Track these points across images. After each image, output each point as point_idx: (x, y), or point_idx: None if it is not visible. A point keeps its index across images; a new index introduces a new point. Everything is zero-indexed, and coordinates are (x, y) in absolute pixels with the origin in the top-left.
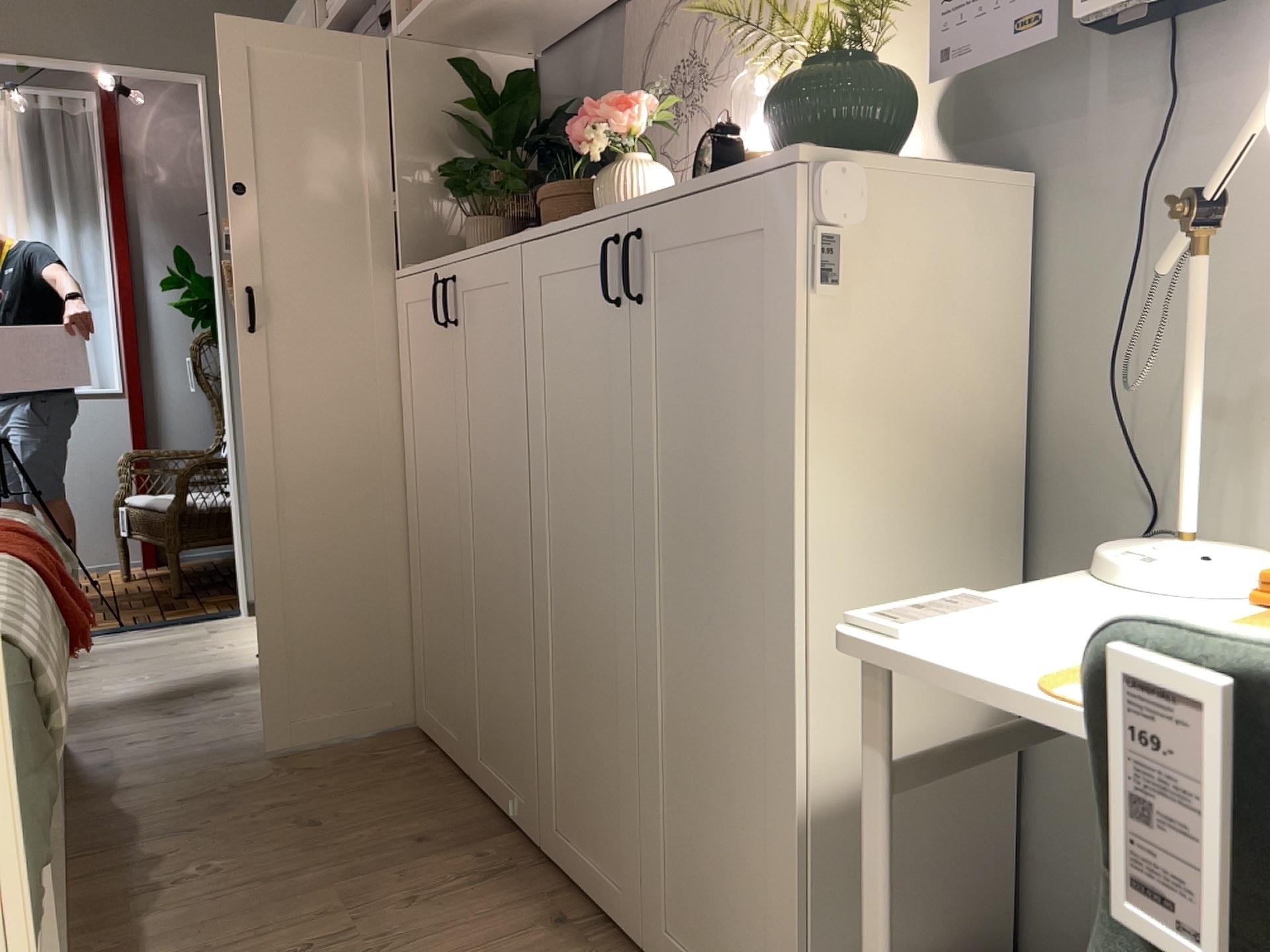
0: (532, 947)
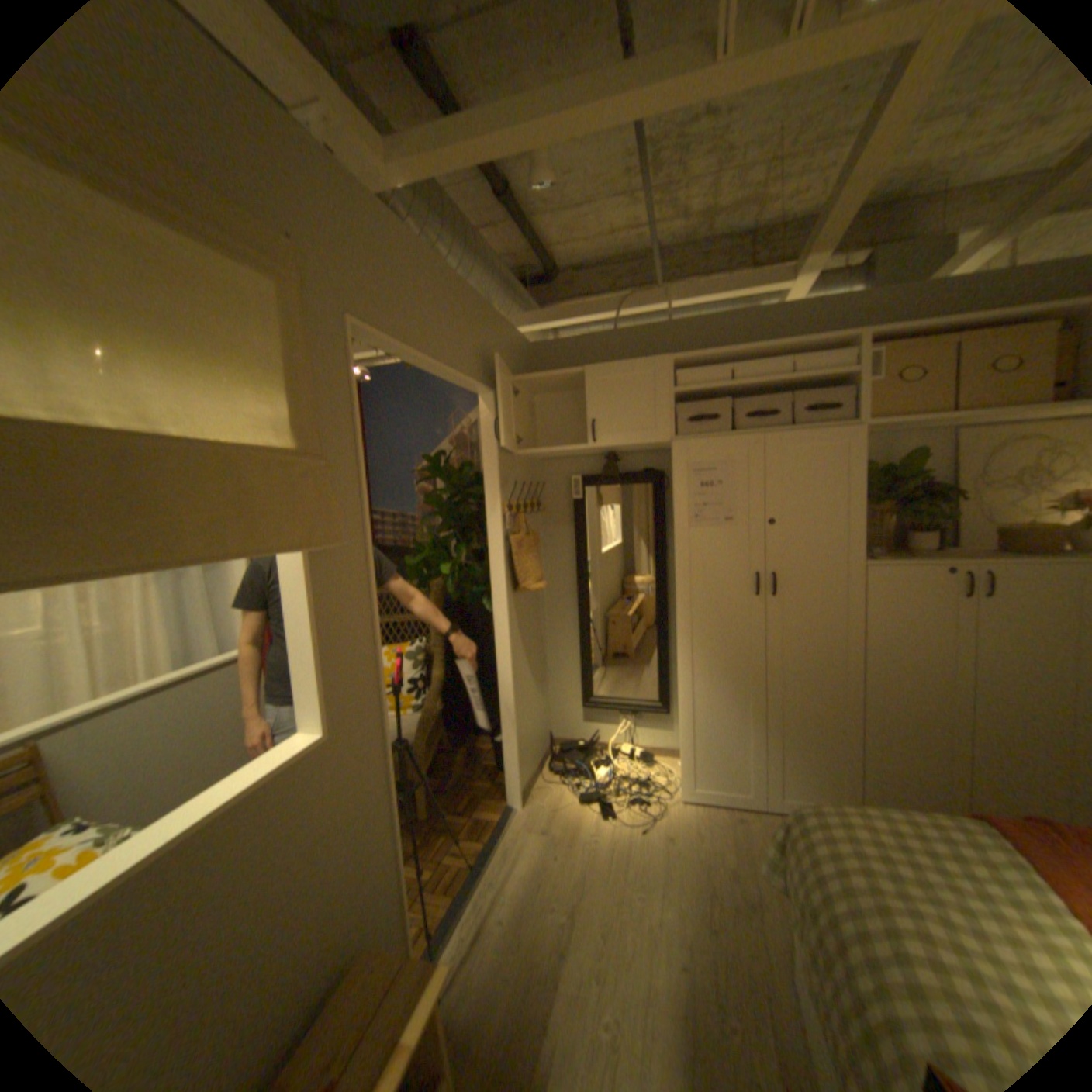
0: None
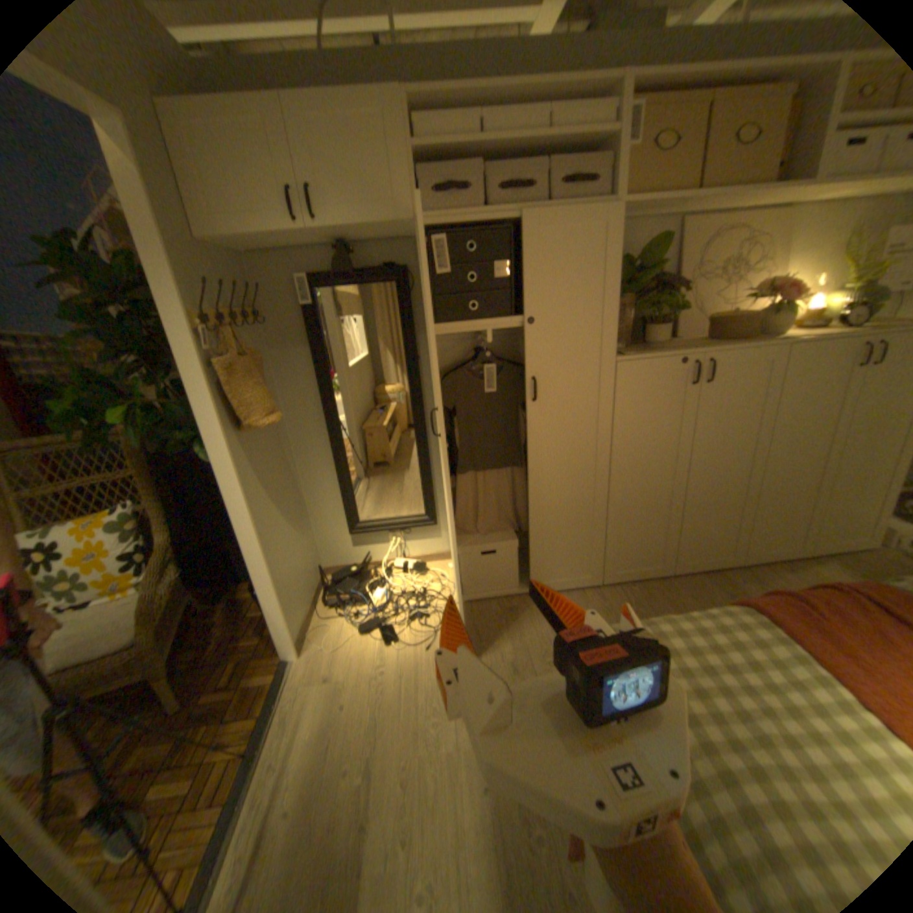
0: (805, 579)
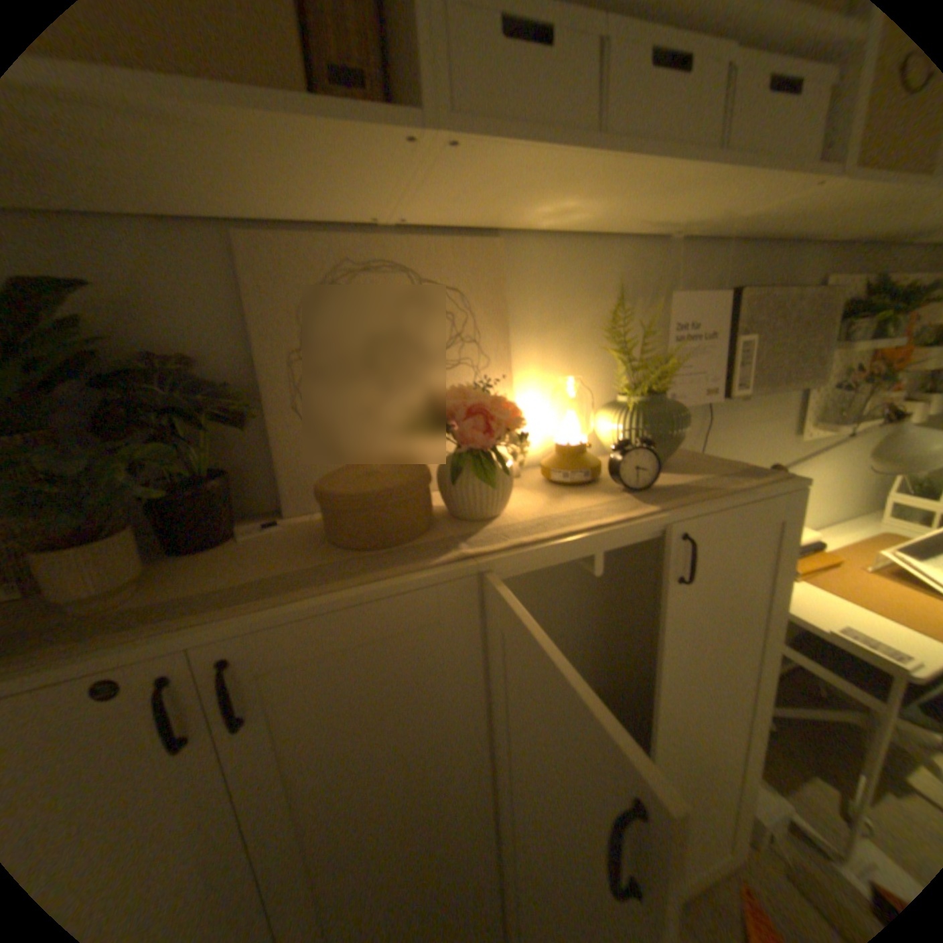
0: None
